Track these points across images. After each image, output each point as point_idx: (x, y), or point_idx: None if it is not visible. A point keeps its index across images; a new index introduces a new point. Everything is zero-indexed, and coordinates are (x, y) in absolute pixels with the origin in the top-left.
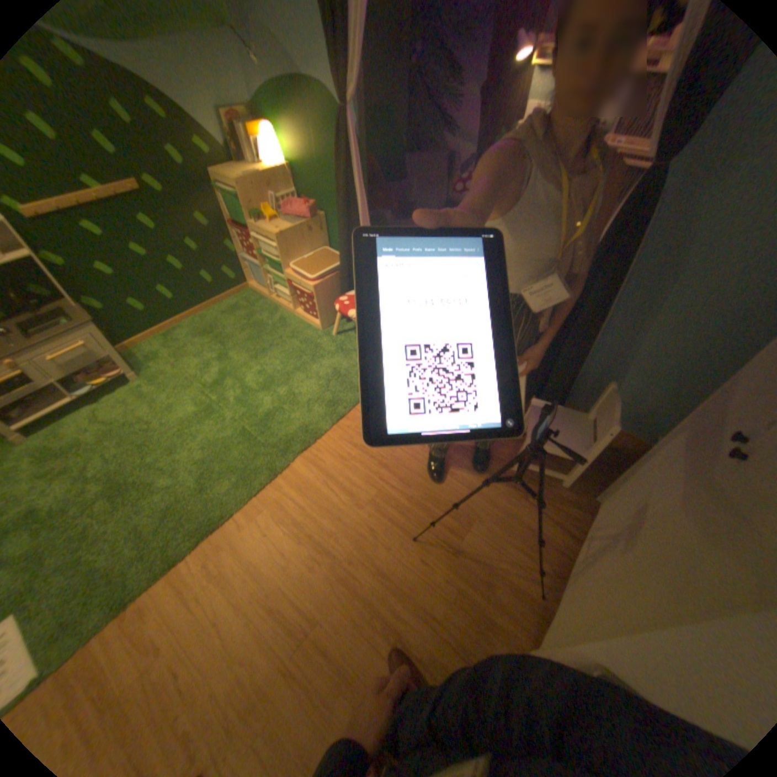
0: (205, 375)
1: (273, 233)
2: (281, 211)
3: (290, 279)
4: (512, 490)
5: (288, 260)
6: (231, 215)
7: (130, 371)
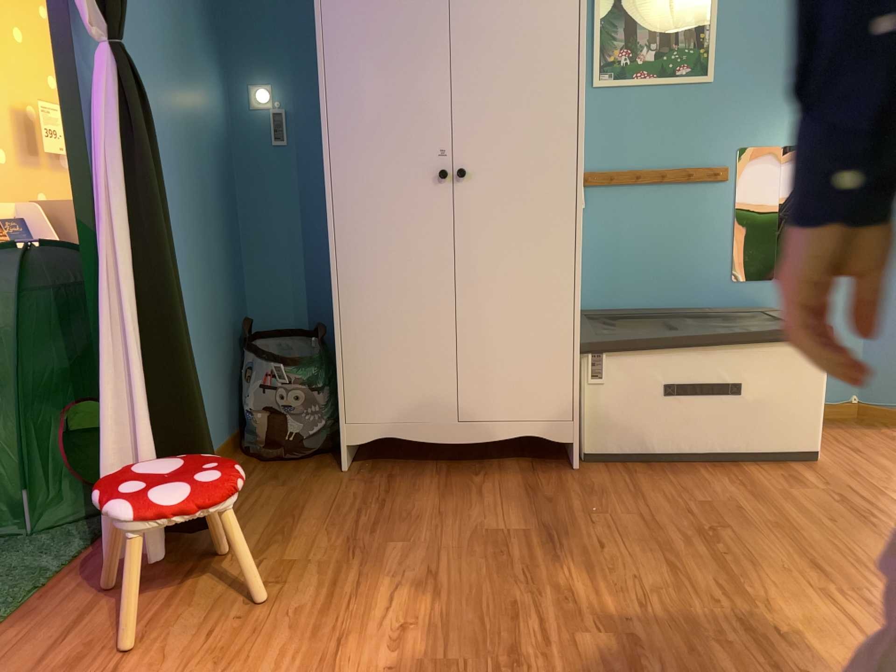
0: None
1: None
2: None
3: None
4: (388, 519)
5: None
6: None
7: None
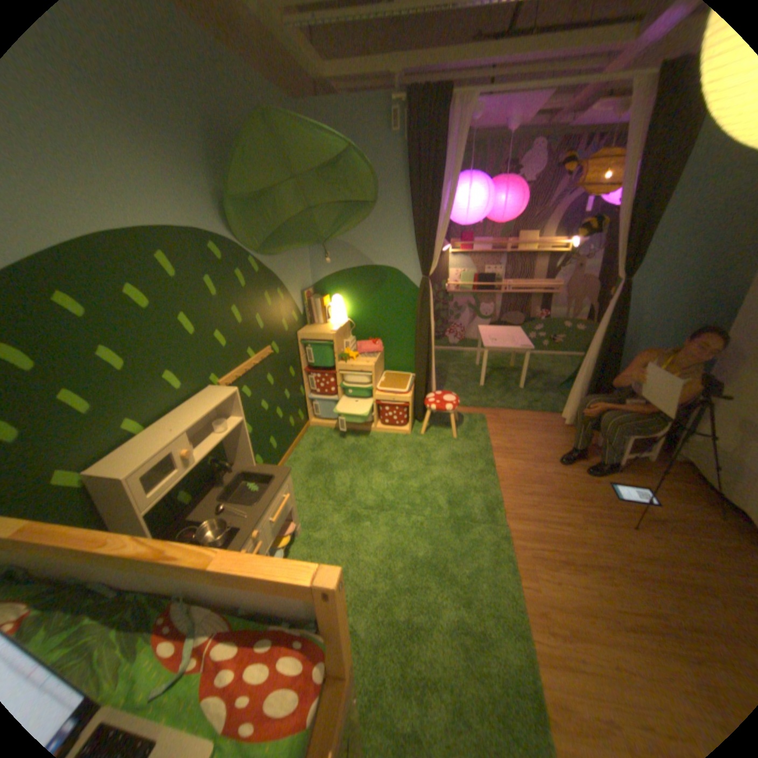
0: (358, 499)
1: (369, 365)
2: (357, 351)
3: (382, 398)
4: (634, 474)
5: (375, 384)
6: (318, 362)
7: (297, 521)
